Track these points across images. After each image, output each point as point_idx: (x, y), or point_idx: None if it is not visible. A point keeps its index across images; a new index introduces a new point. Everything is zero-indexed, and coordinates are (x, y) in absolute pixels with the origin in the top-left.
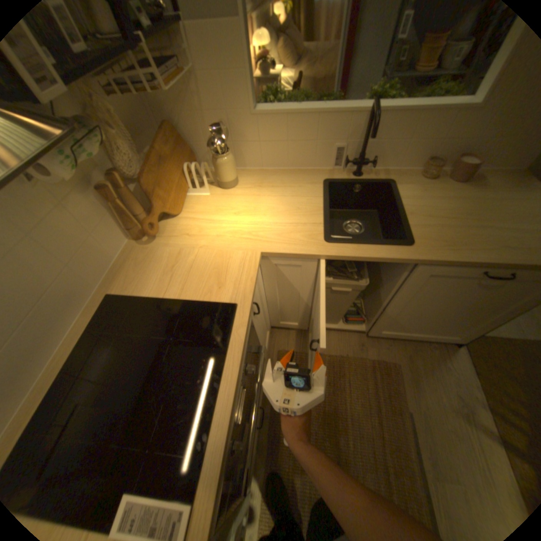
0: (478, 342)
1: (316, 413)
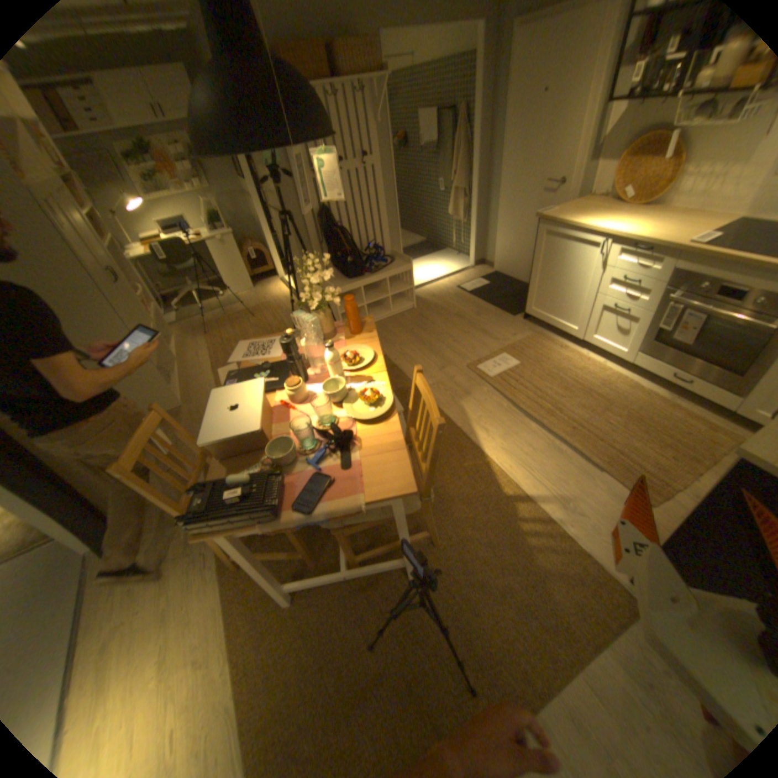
0: (620, 613)
1: (651, 422)
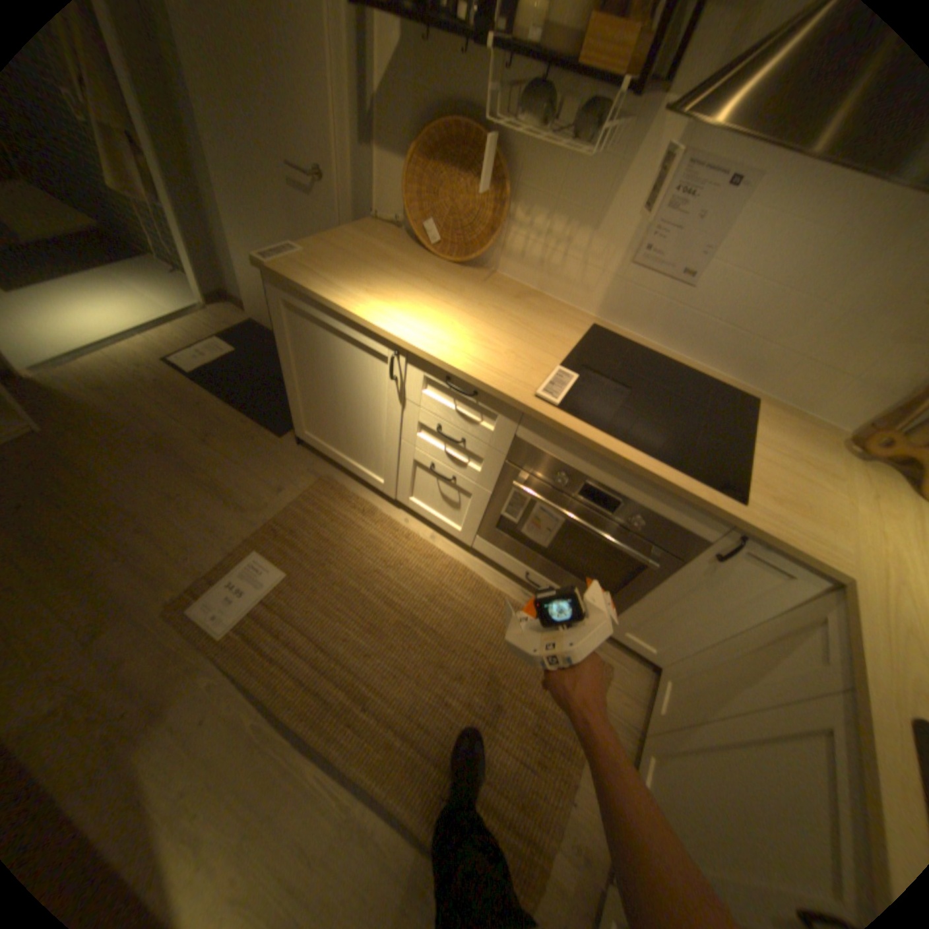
0: None
1: (506, 677)
